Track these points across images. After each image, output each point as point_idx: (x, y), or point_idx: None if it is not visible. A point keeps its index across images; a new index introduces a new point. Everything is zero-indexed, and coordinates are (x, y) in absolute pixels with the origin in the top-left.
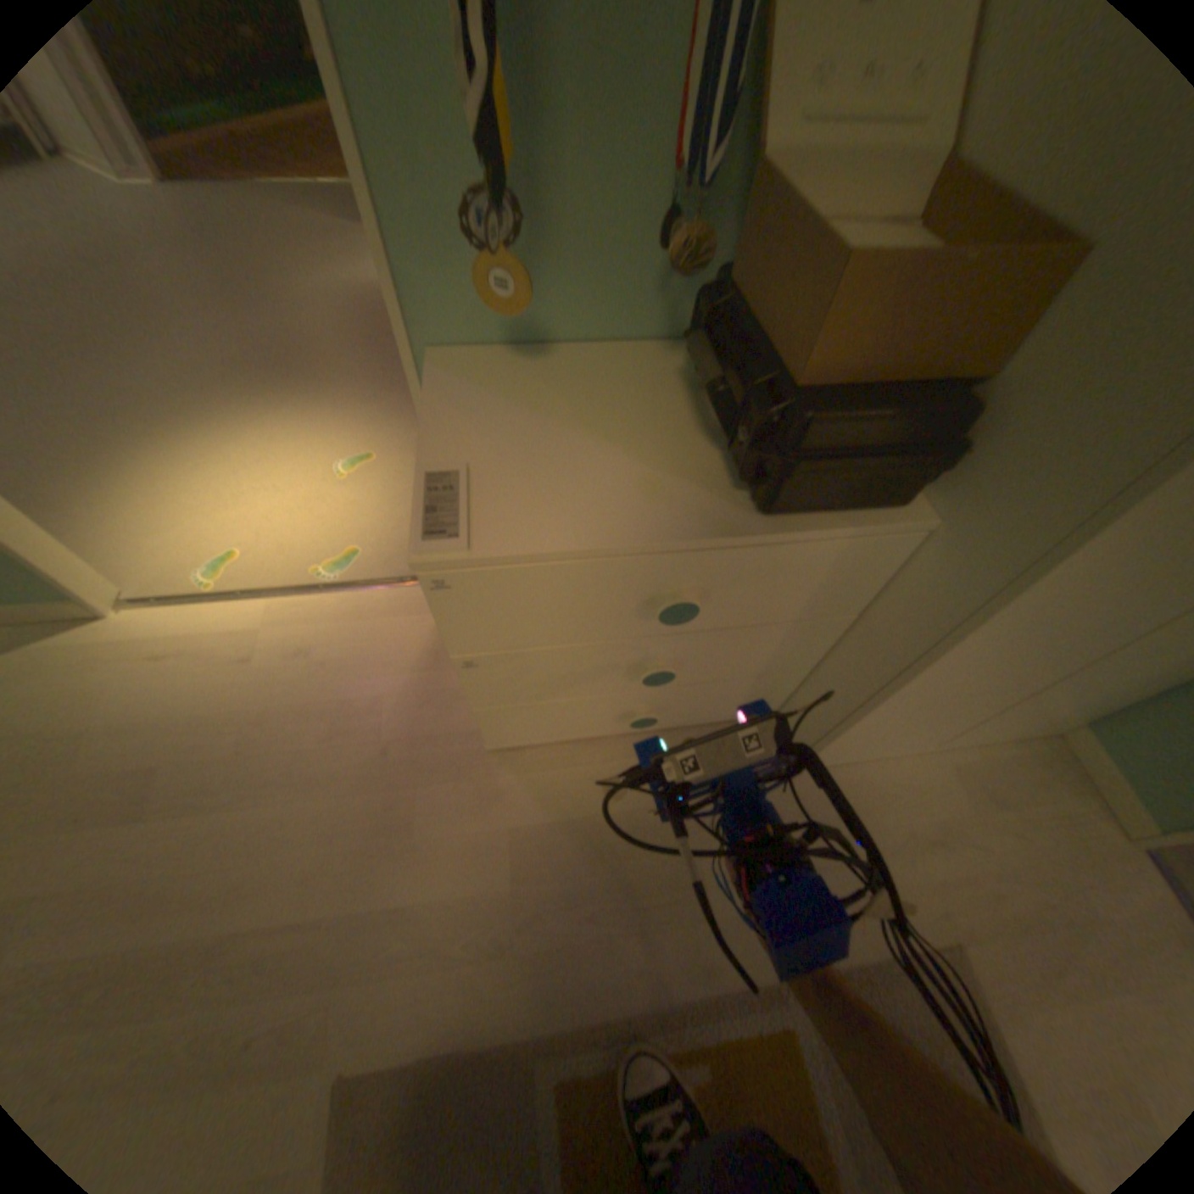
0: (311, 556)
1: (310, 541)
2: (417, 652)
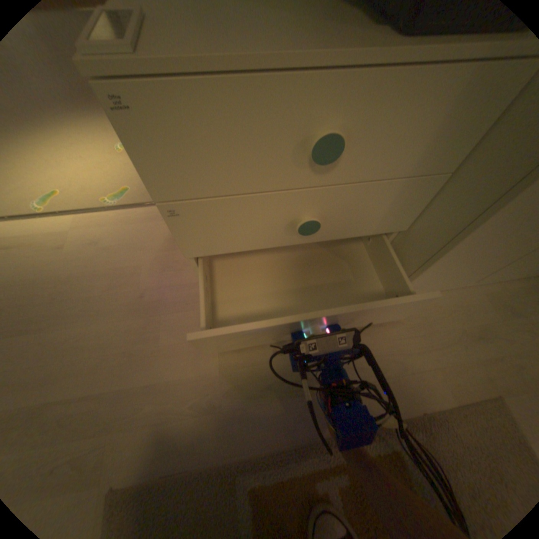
0: (100, 192)
1: (99, 184)
2: (161, 240)
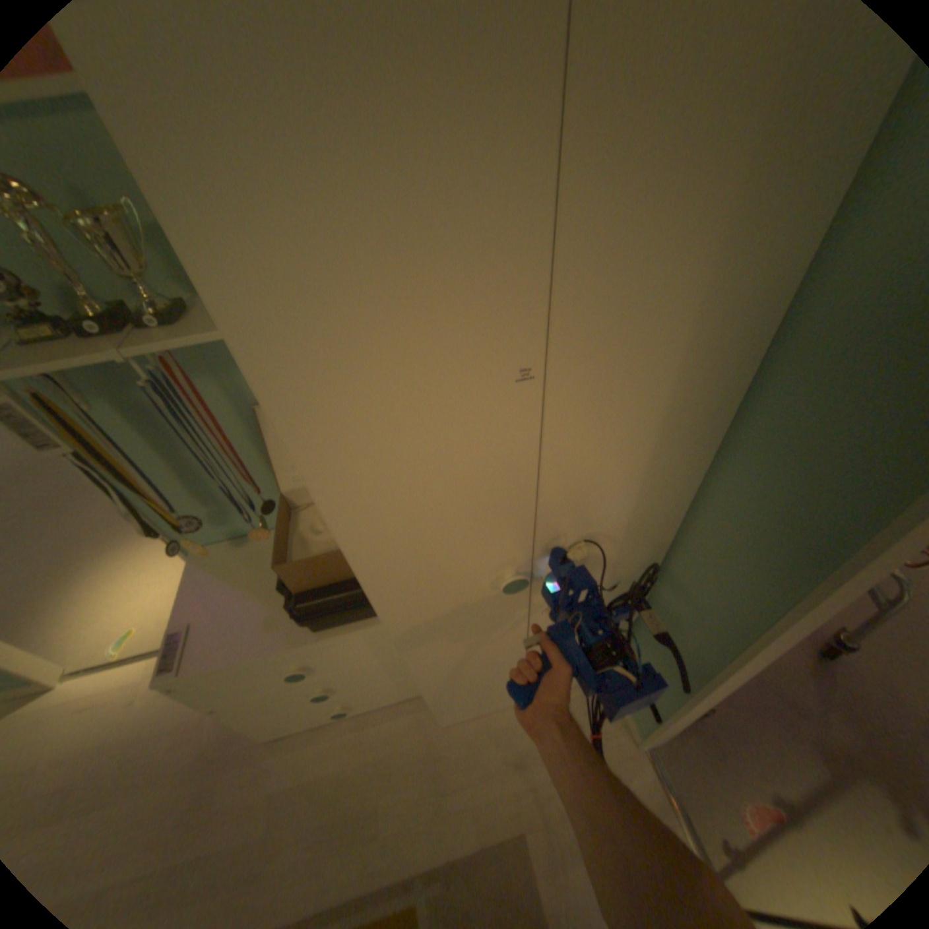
0: None
1: None
2: None
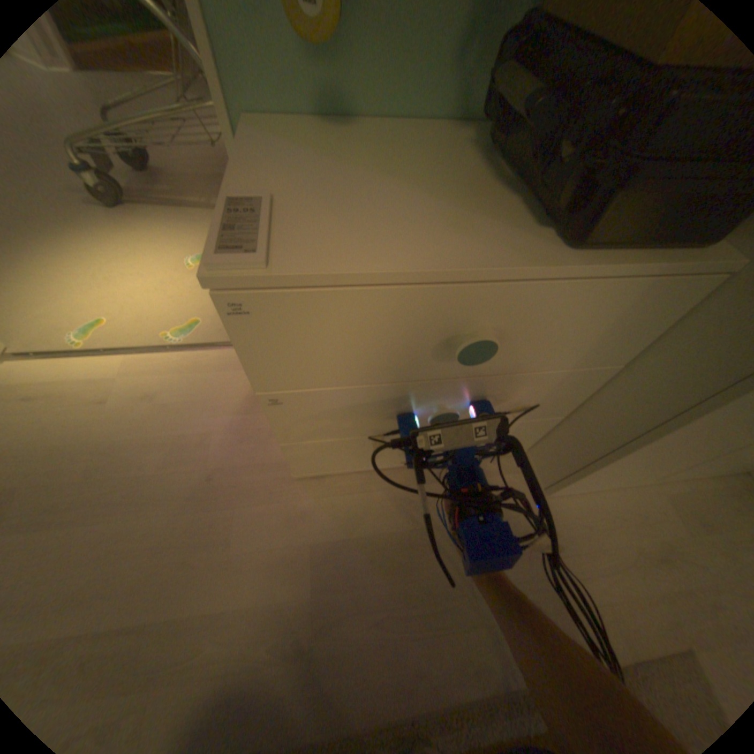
0: (162, 324)
1: (162, 313)
2: (240, 398)
